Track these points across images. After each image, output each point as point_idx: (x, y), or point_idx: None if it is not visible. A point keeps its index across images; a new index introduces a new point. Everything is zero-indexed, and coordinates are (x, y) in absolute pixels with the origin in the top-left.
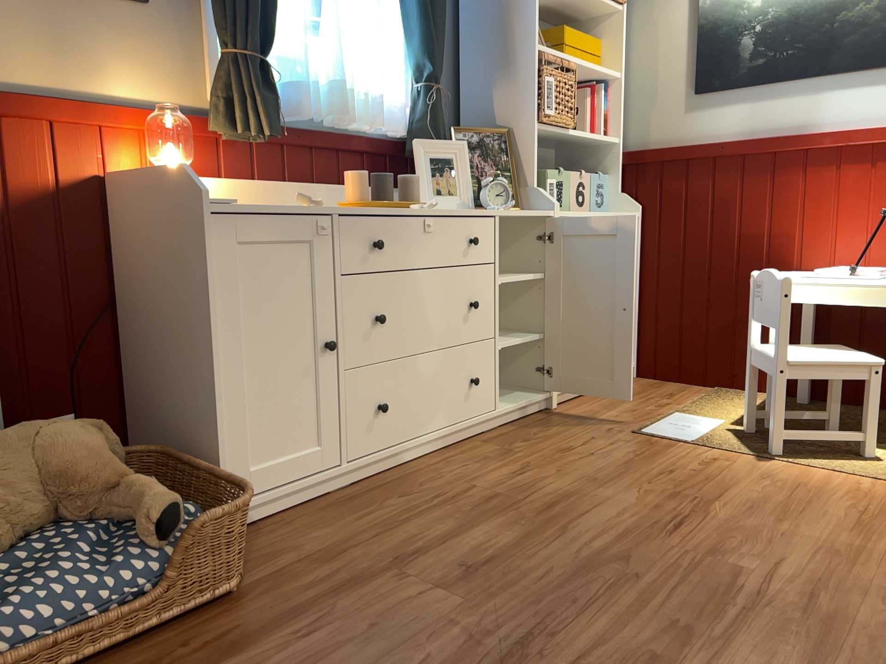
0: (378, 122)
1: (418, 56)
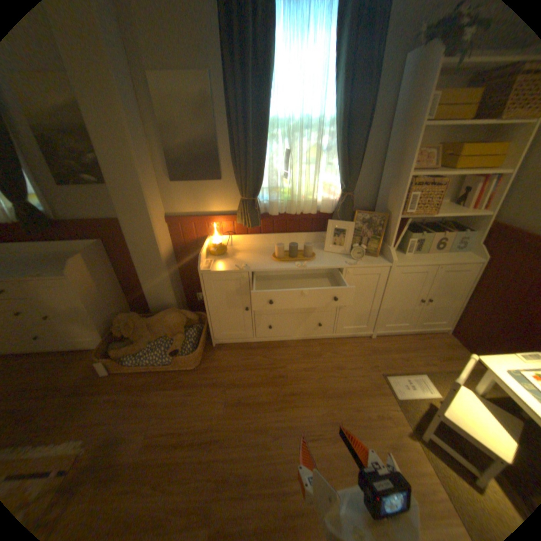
0: (312, 212)
1: (340, 179)
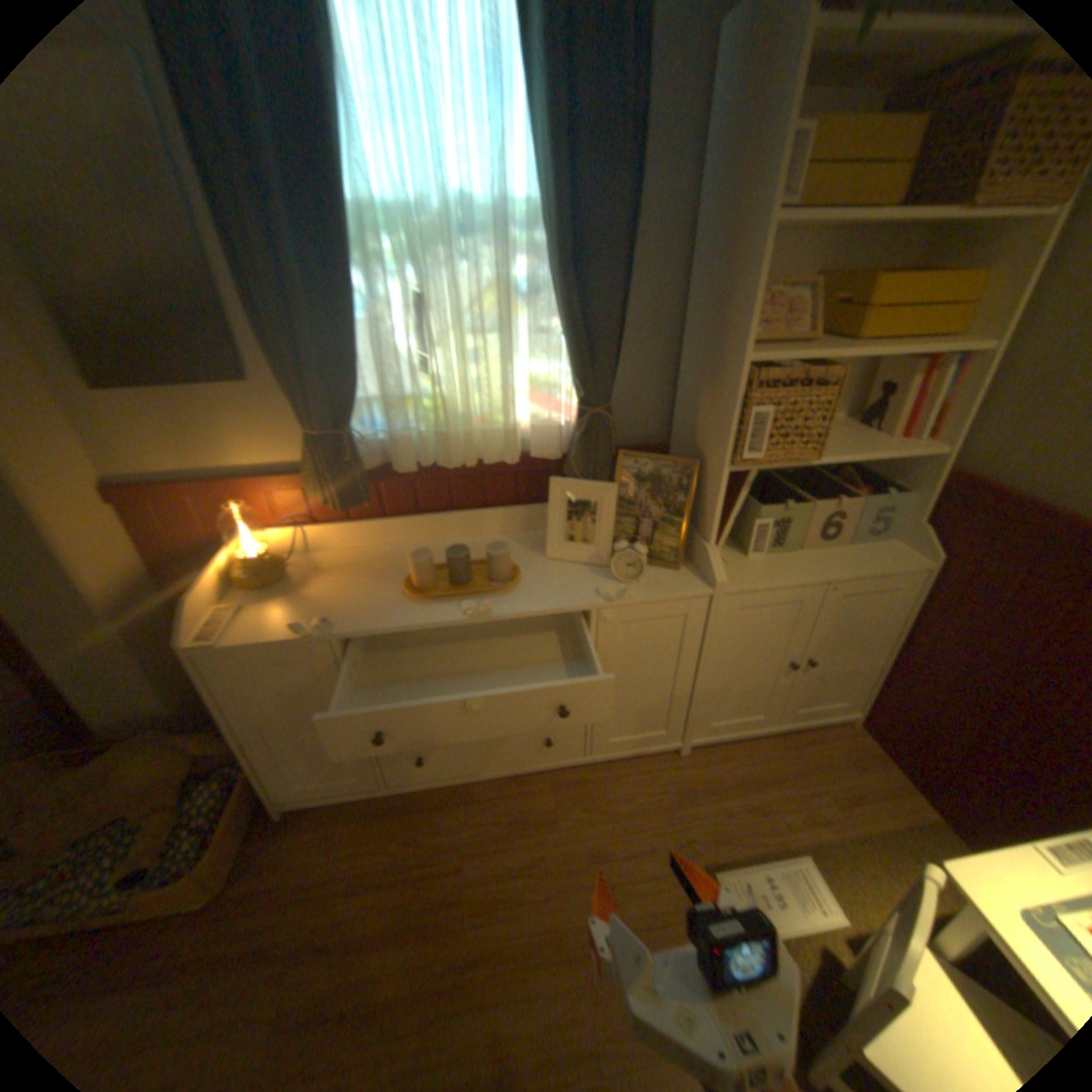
0: (506, 459)
1: (571, 372)
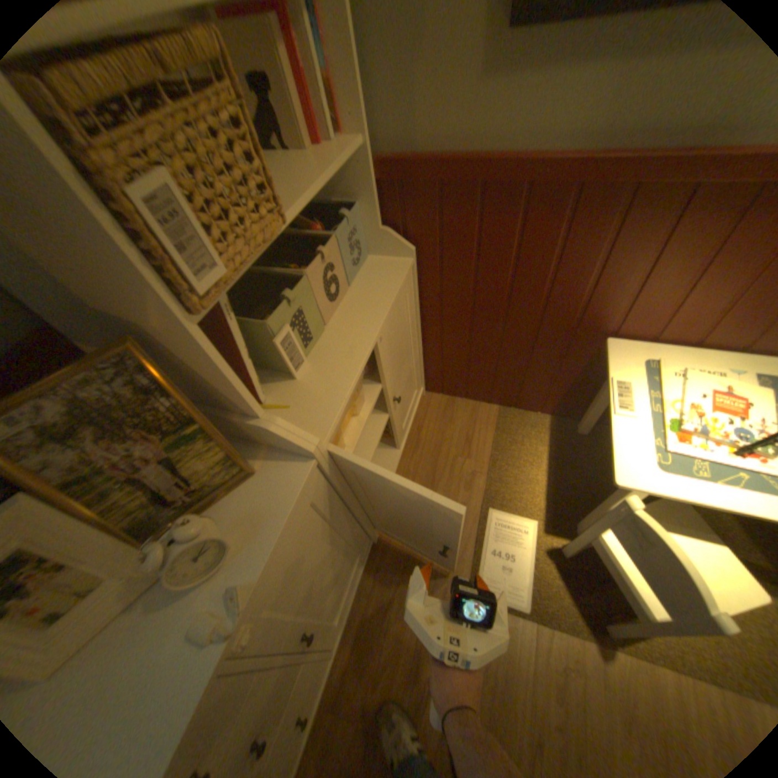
0: None
1: None
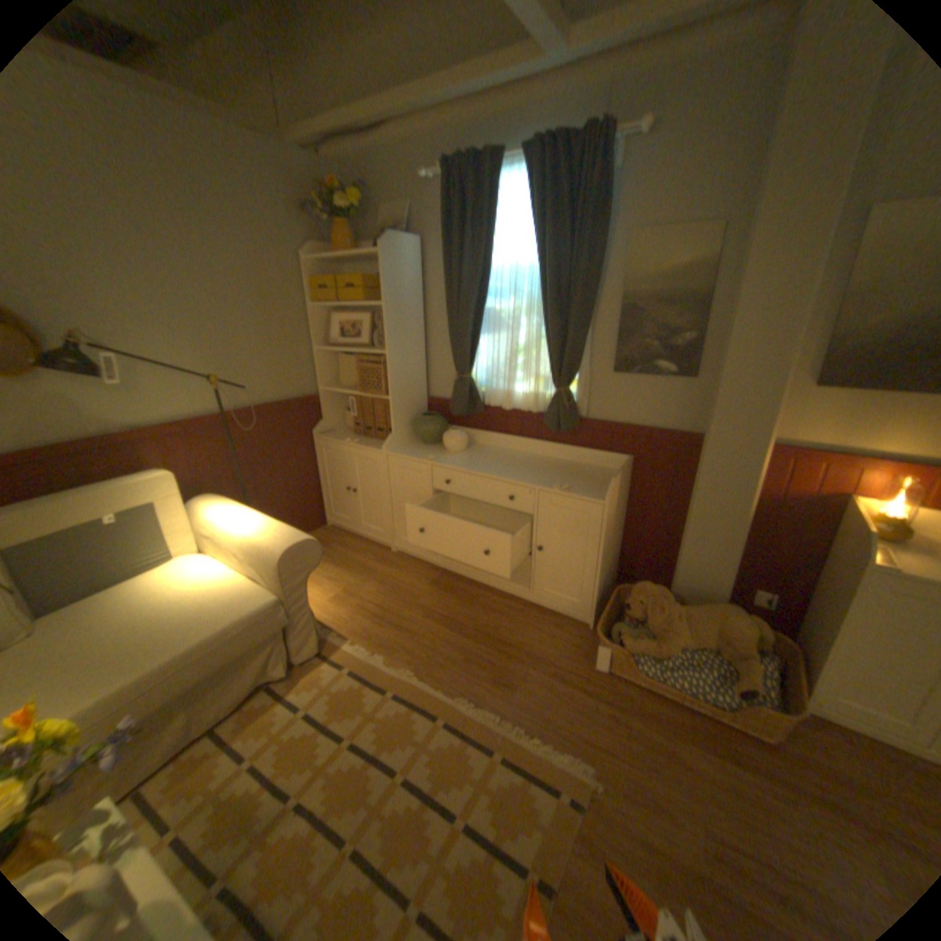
0: None
1: None
